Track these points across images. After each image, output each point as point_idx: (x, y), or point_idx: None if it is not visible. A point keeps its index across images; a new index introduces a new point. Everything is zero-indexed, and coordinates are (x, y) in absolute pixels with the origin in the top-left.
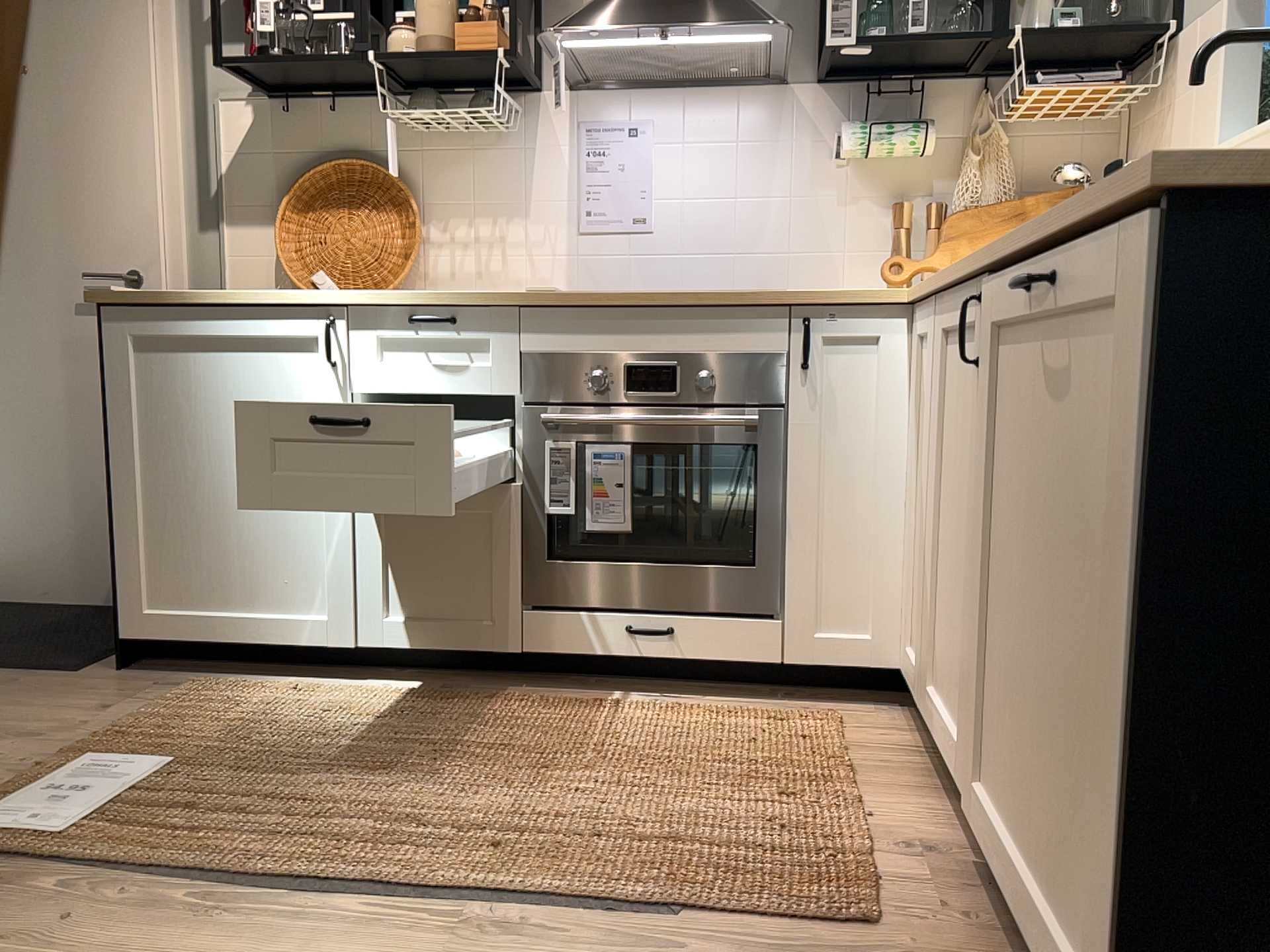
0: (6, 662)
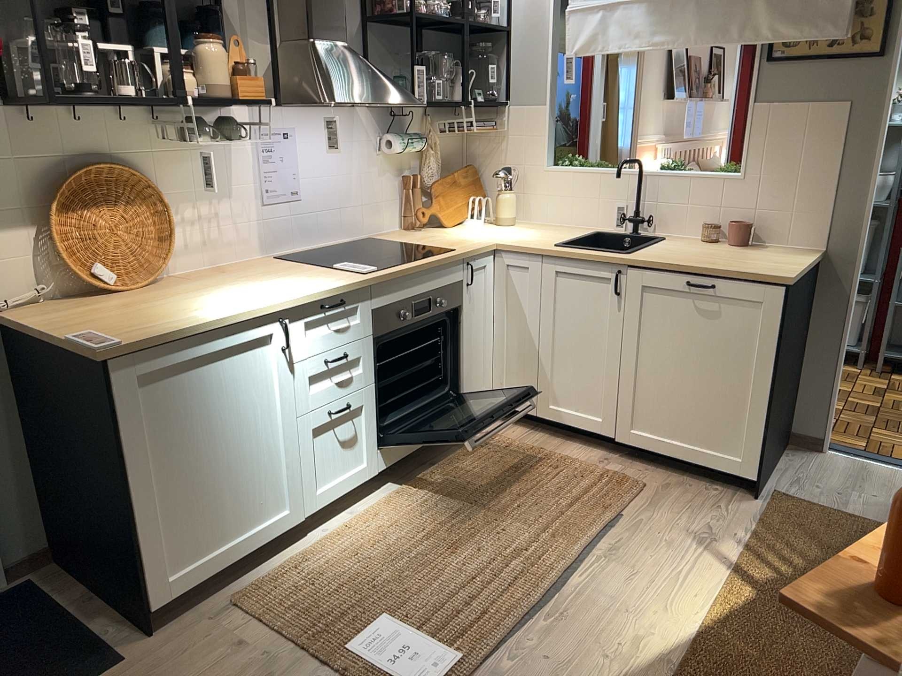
0: None
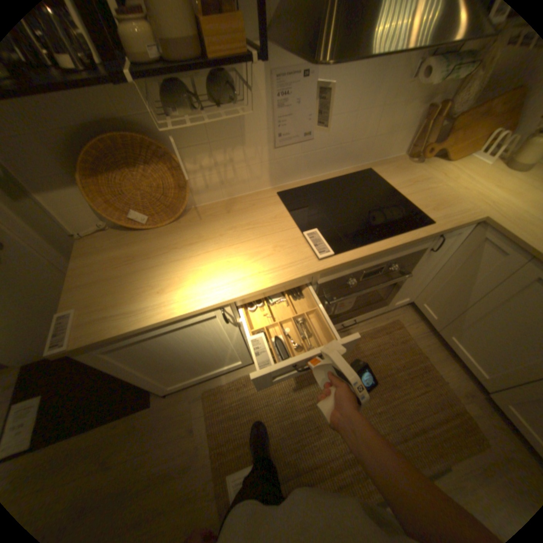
0: (113, 414)
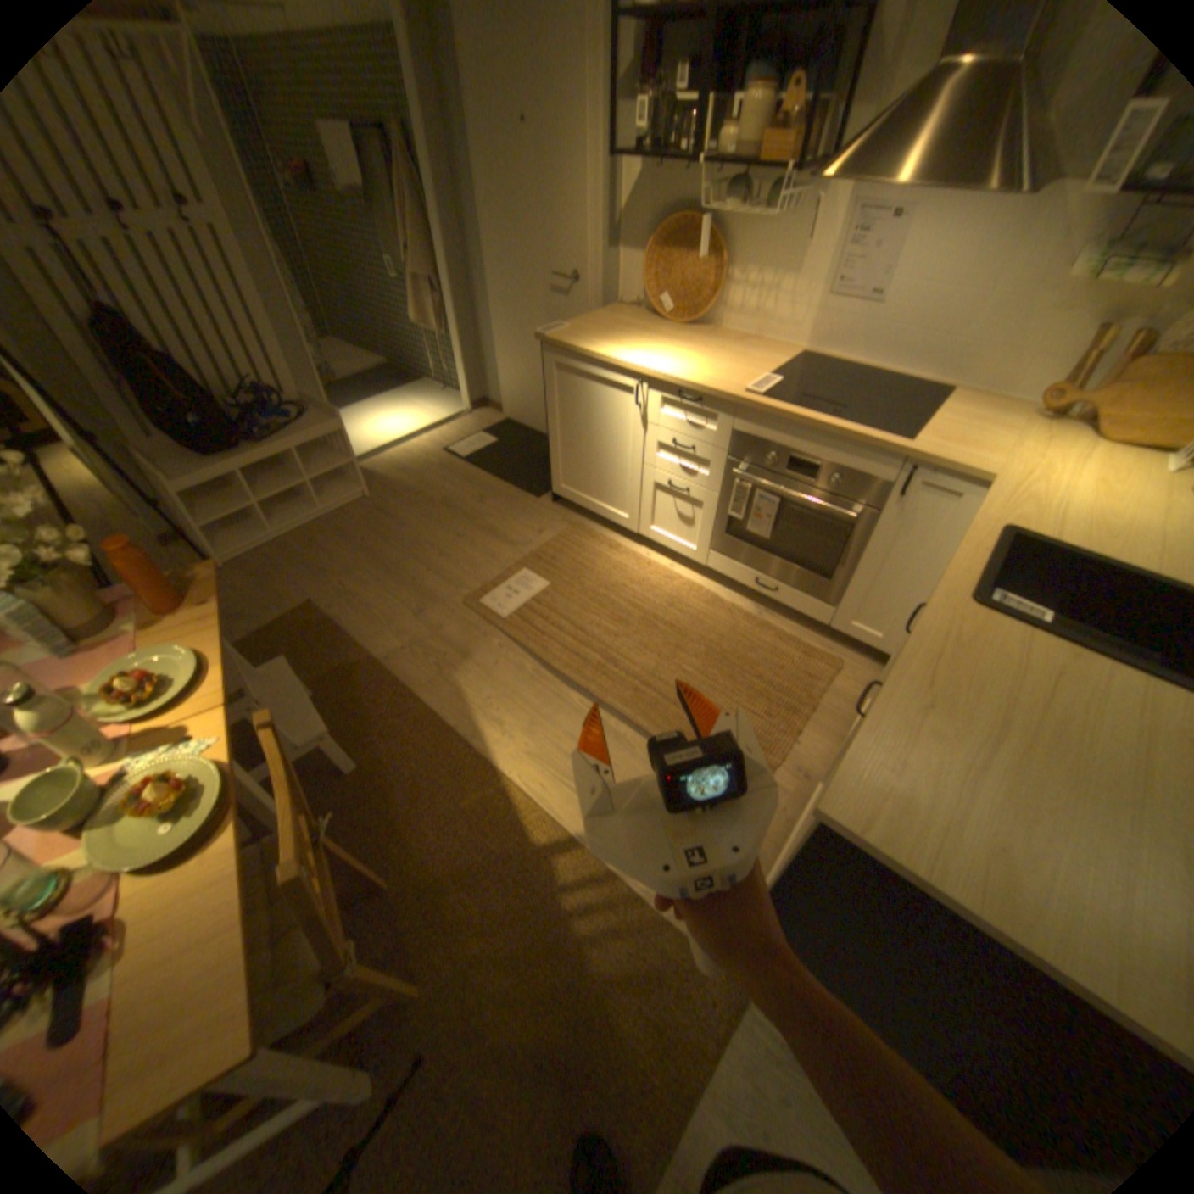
0: (515, 483)
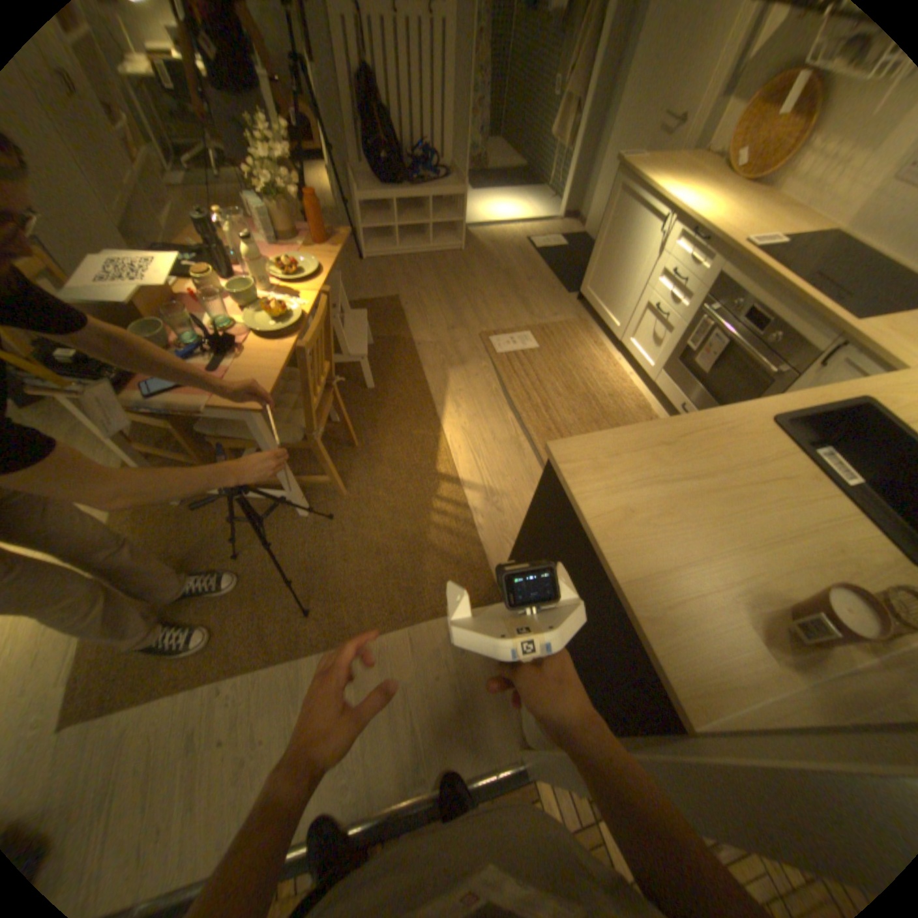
0: (560, 278)
